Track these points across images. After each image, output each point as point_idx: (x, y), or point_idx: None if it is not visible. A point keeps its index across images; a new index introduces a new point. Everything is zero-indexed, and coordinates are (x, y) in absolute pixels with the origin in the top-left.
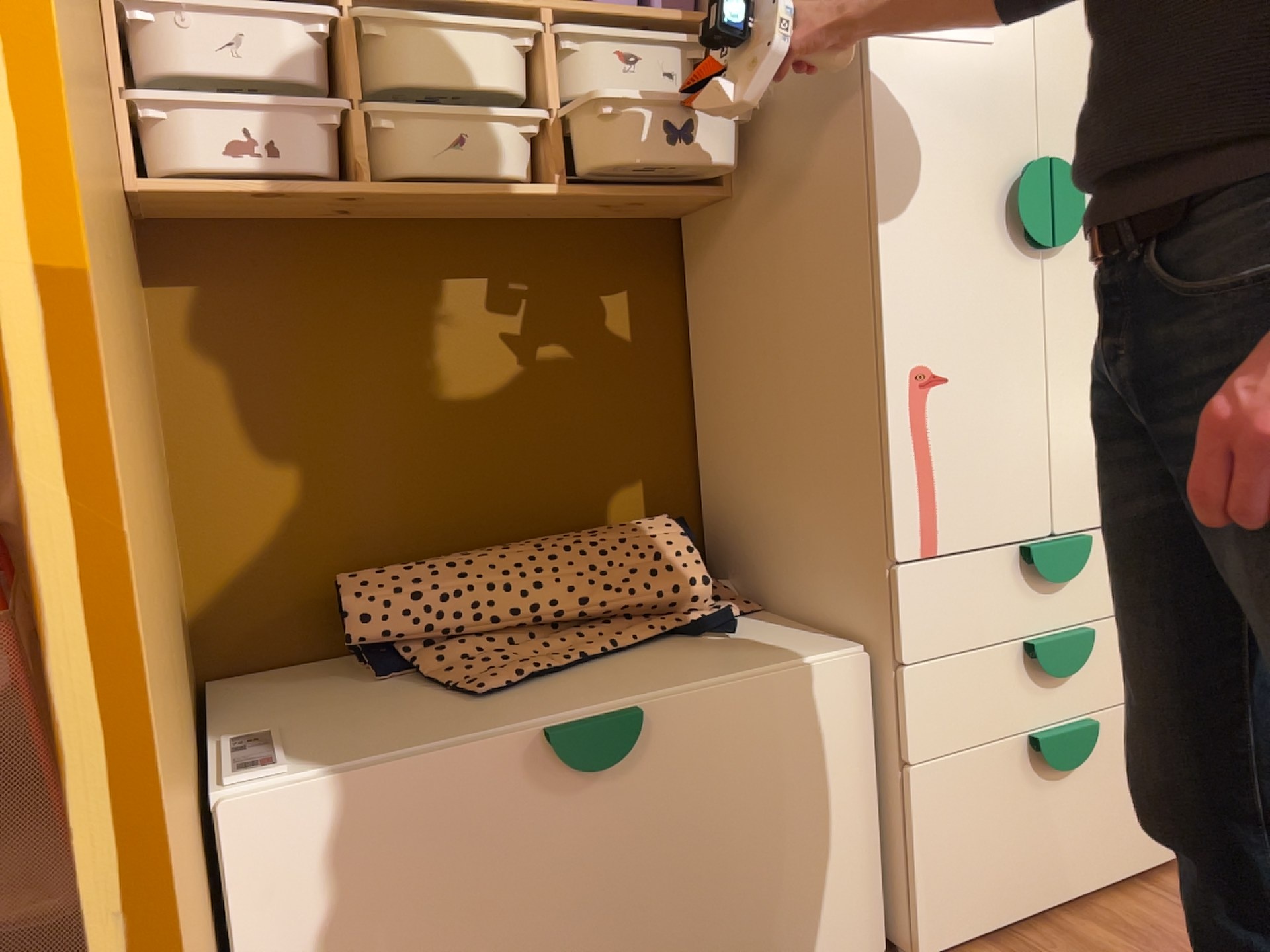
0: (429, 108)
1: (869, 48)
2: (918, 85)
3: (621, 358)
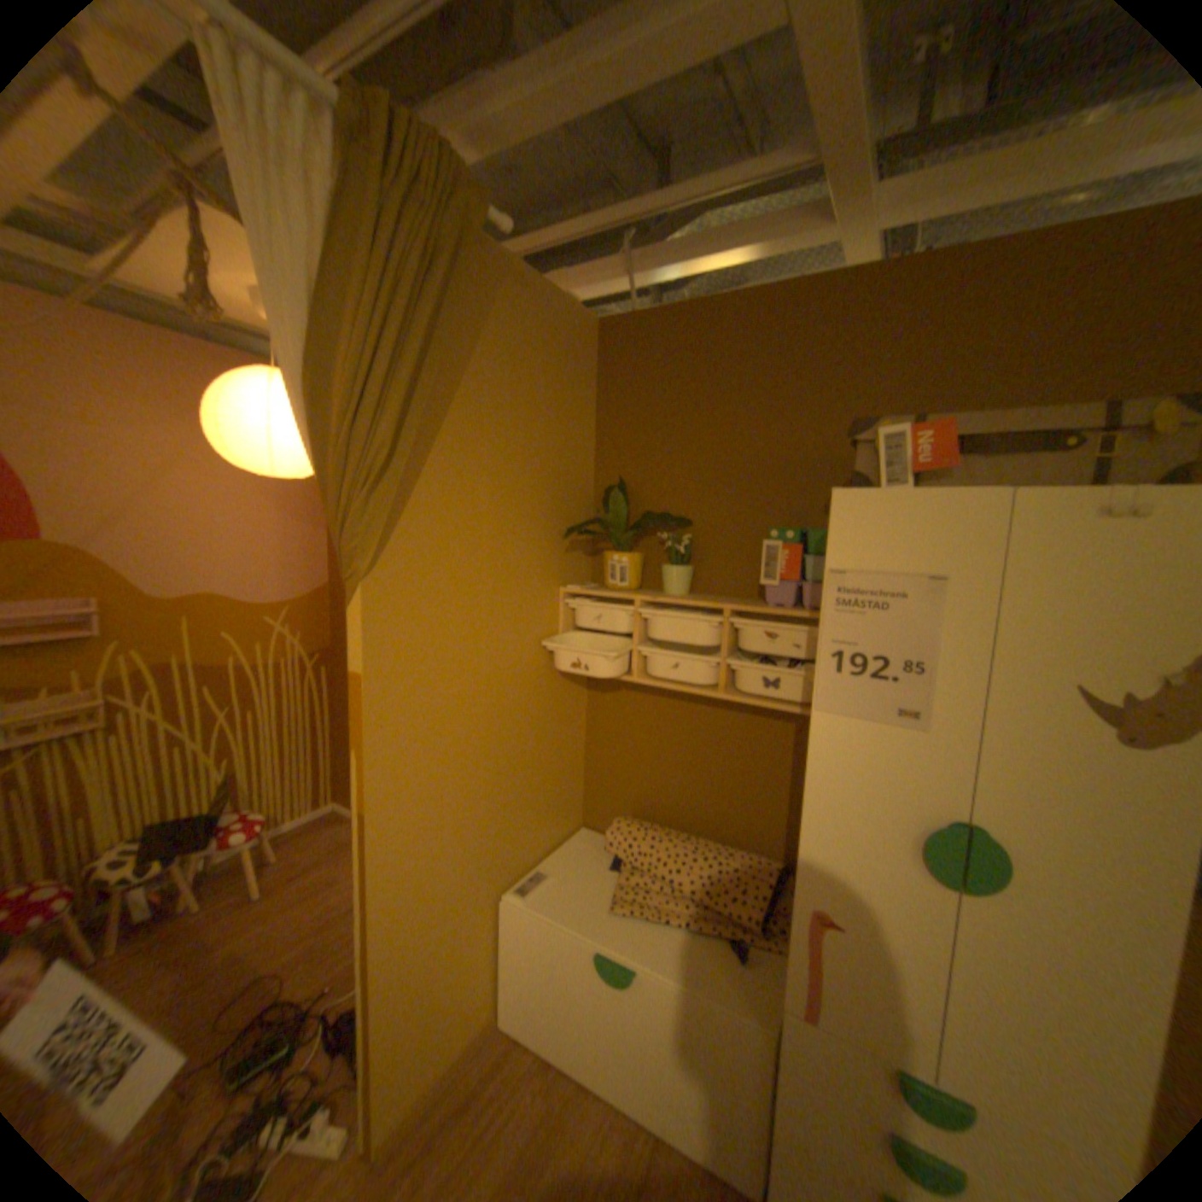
0: (660, 652)
1: (815, 715)
2: (850, 746)
3: (783, 769)
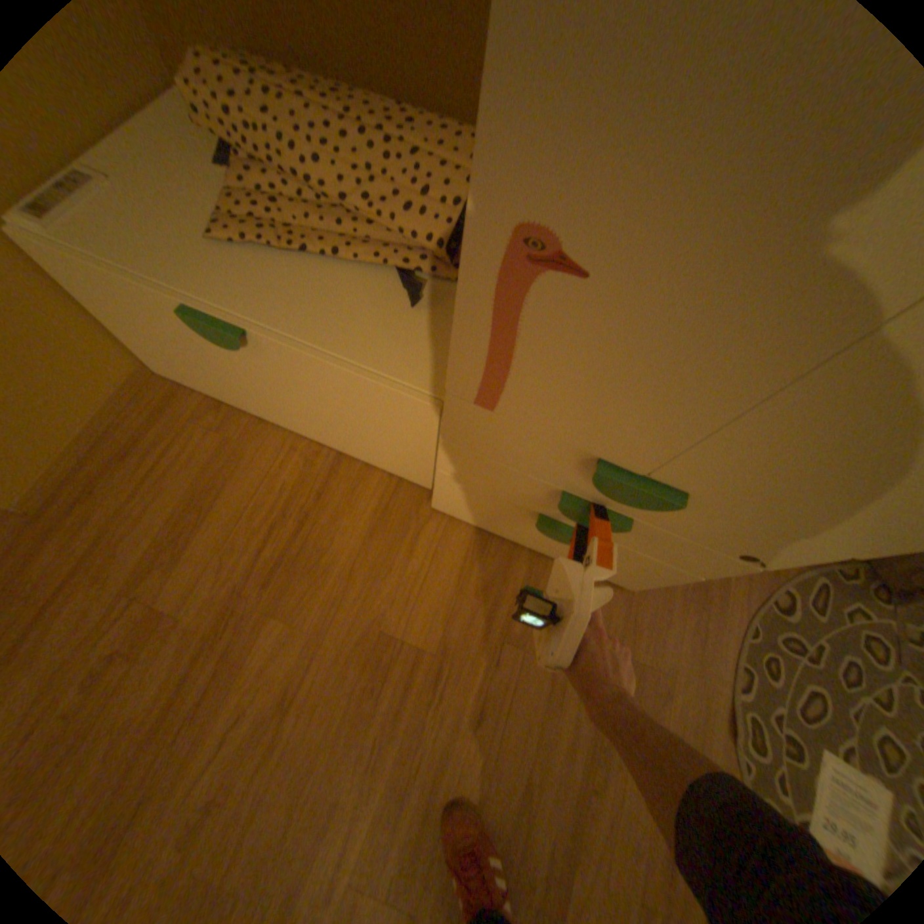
0: None
1: None
2: None
3: None
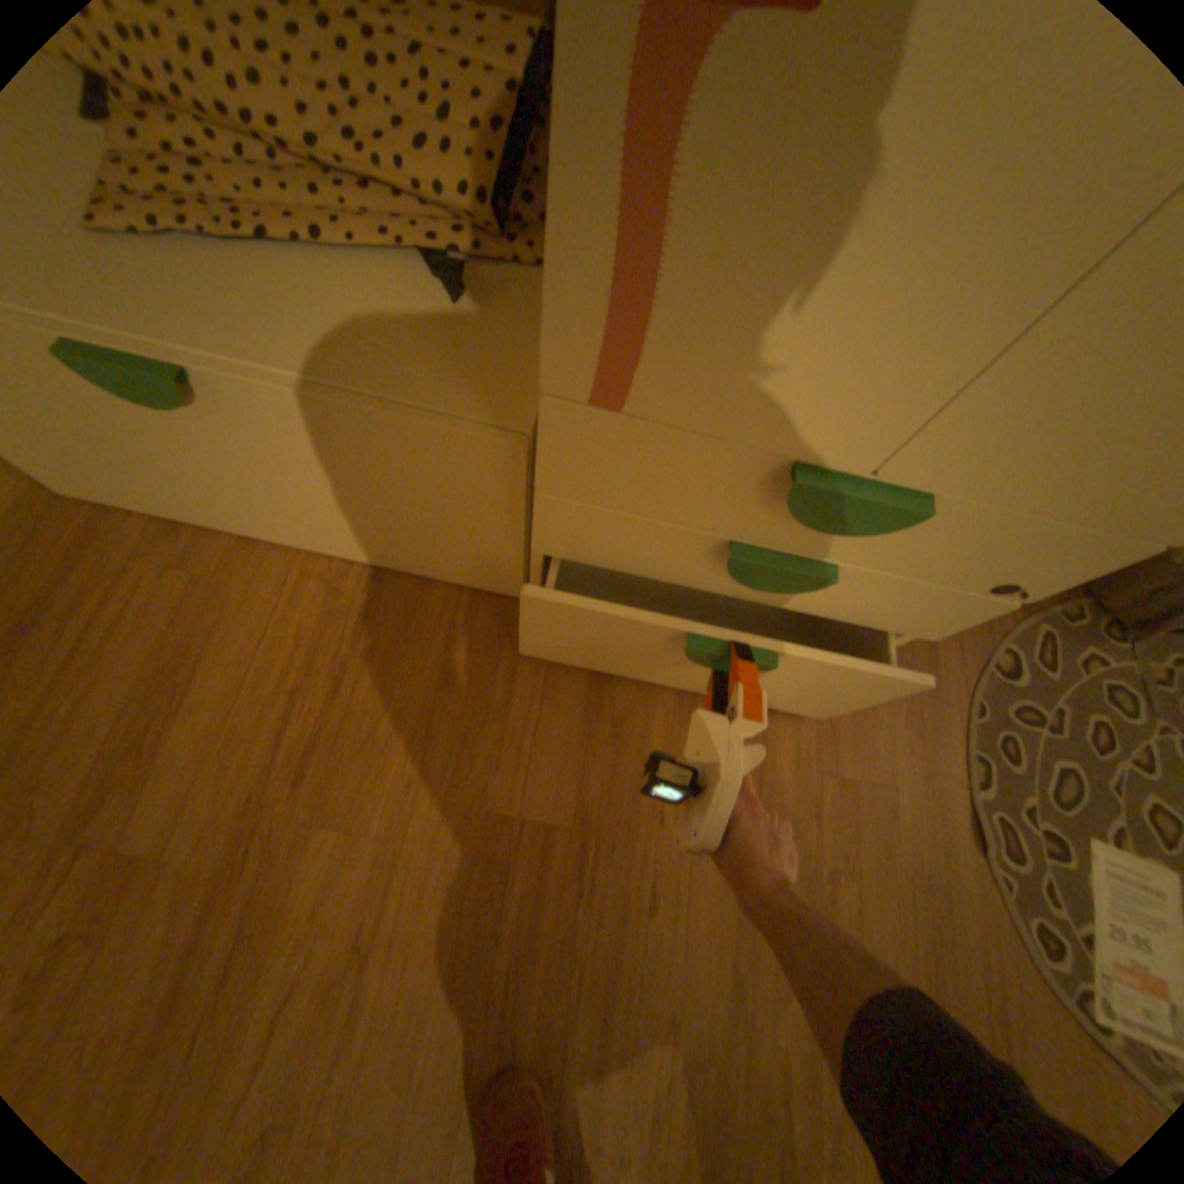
0: None
1: None
2: None
3: None
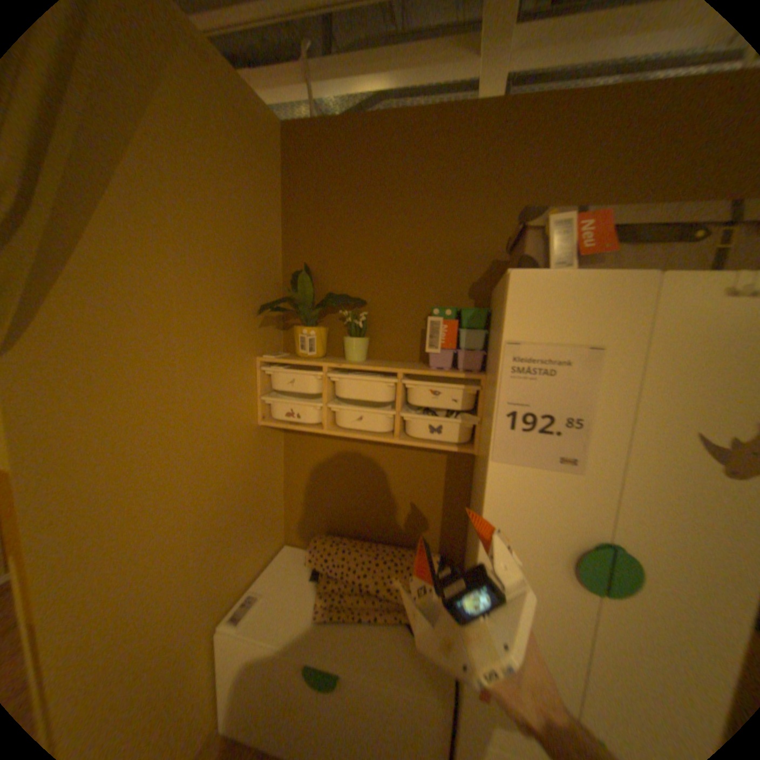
0: (347, 408)
1: (491, 464)
2: (520, 488)
3: (438, 487)
